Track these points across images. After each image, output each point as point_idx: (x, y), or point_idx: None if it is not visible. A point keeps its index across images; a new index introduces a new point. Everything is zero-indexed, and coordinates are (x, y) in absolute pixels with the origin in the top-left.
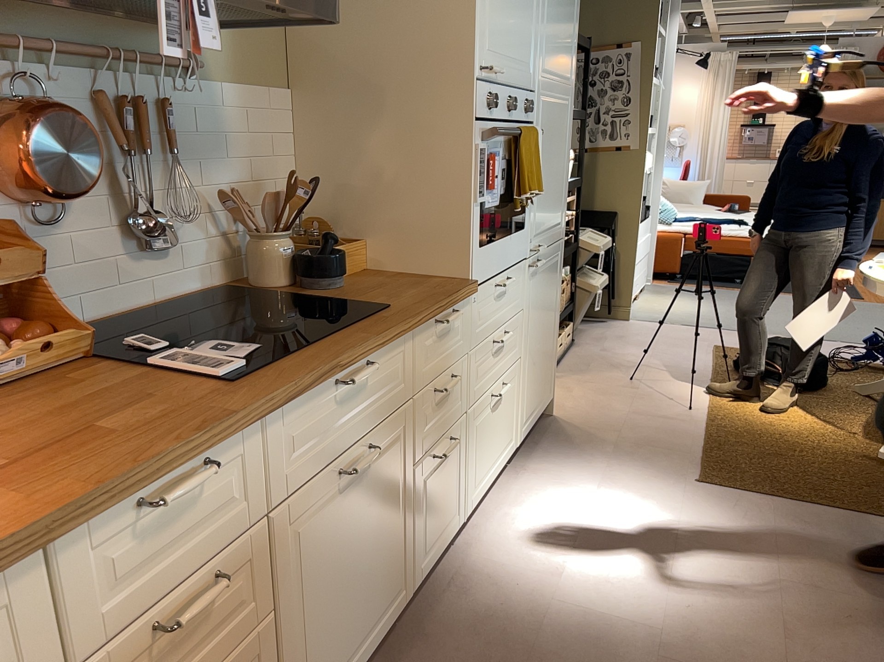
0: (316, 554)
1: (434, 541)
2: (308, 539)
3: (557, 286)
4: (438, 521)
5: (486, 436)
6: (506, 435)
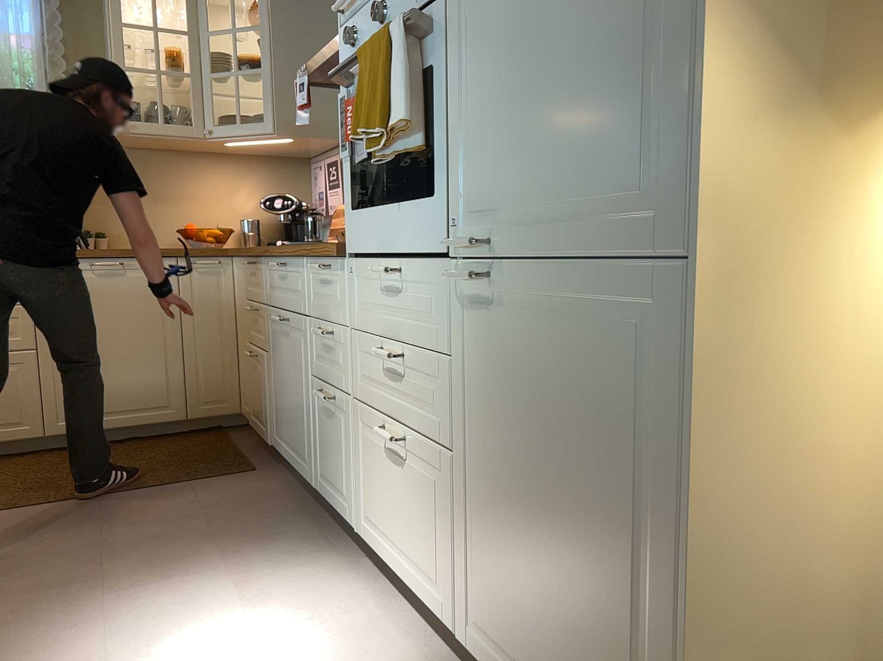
0: (276, 350)
1: (329, 482)
2: (274, 337)
3: (664, 437)
4: (331, 470)
5: (382, 479)
6: (423, 553)
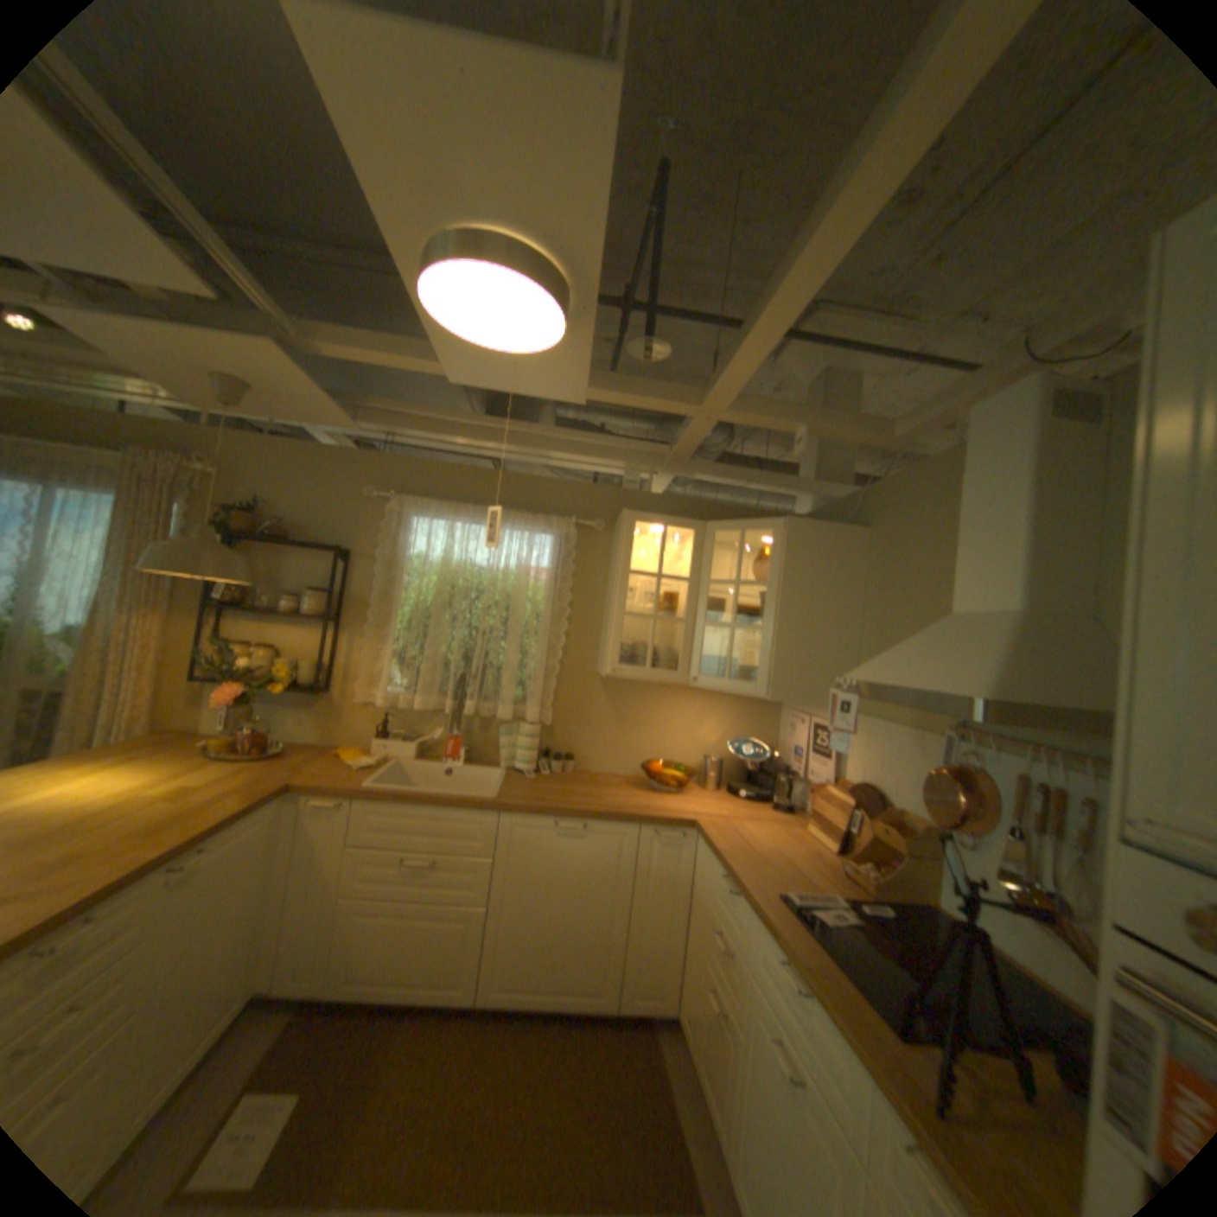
0: (763, 1072)
1: None
2: (761, 1046)
3: None
4: None
5: None
6: None
